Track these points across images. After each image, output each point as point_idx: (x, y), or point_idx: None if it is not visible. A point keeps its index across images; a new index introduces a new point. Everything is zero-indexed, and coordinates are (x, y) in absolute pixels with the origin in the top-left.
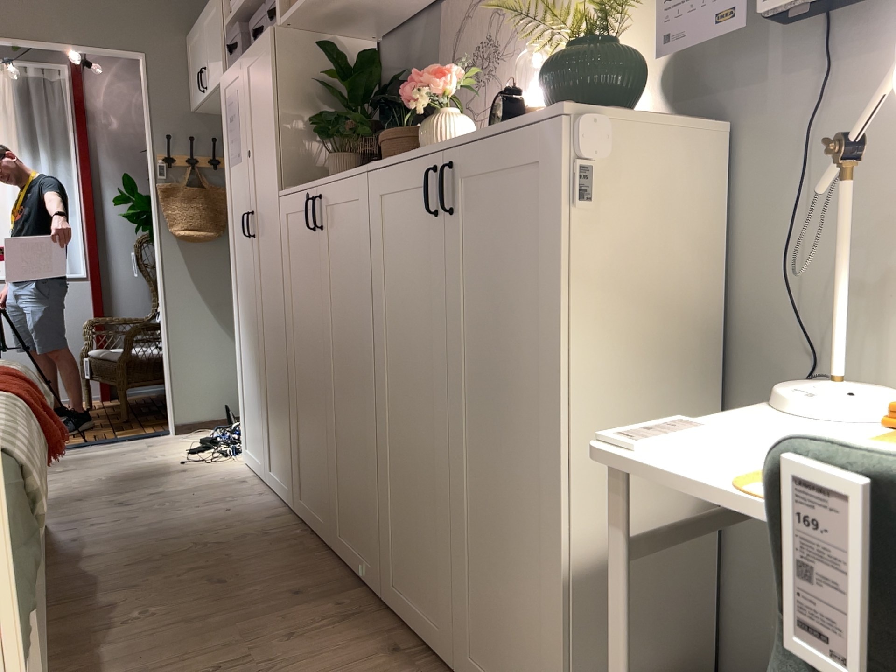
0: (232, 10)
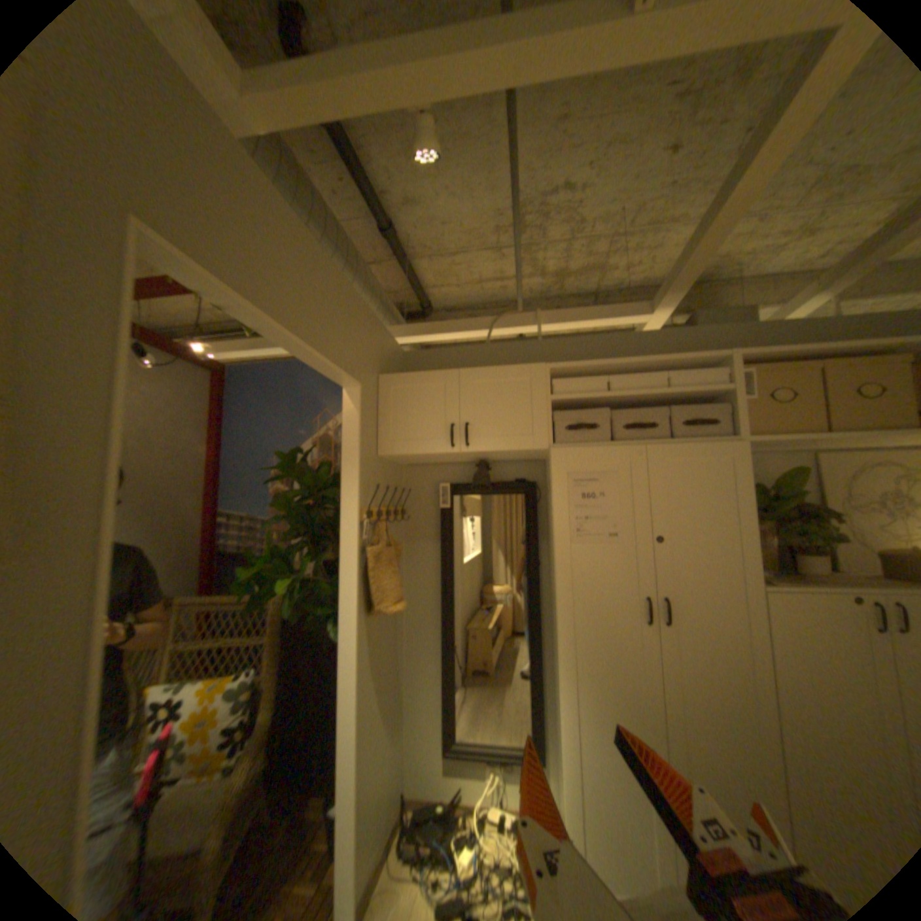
0: (553, 390)
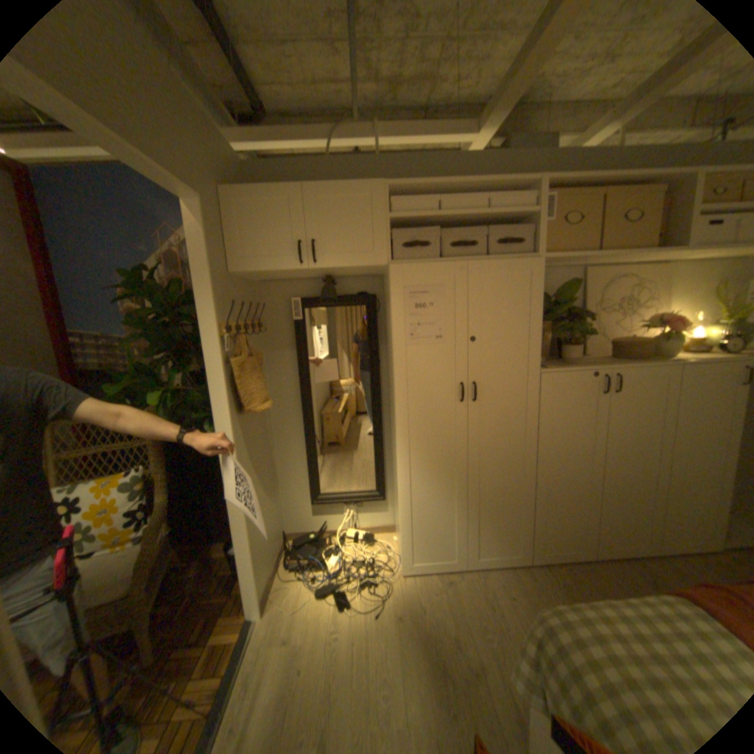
0: (392, 208)
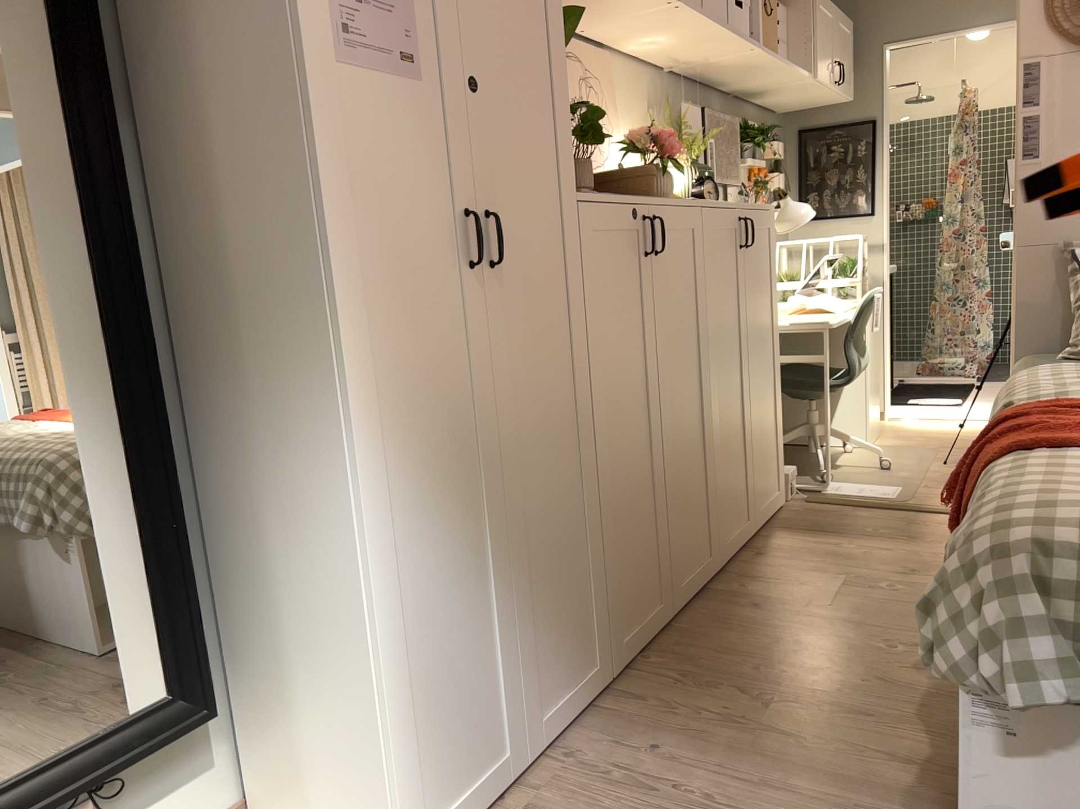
0: None
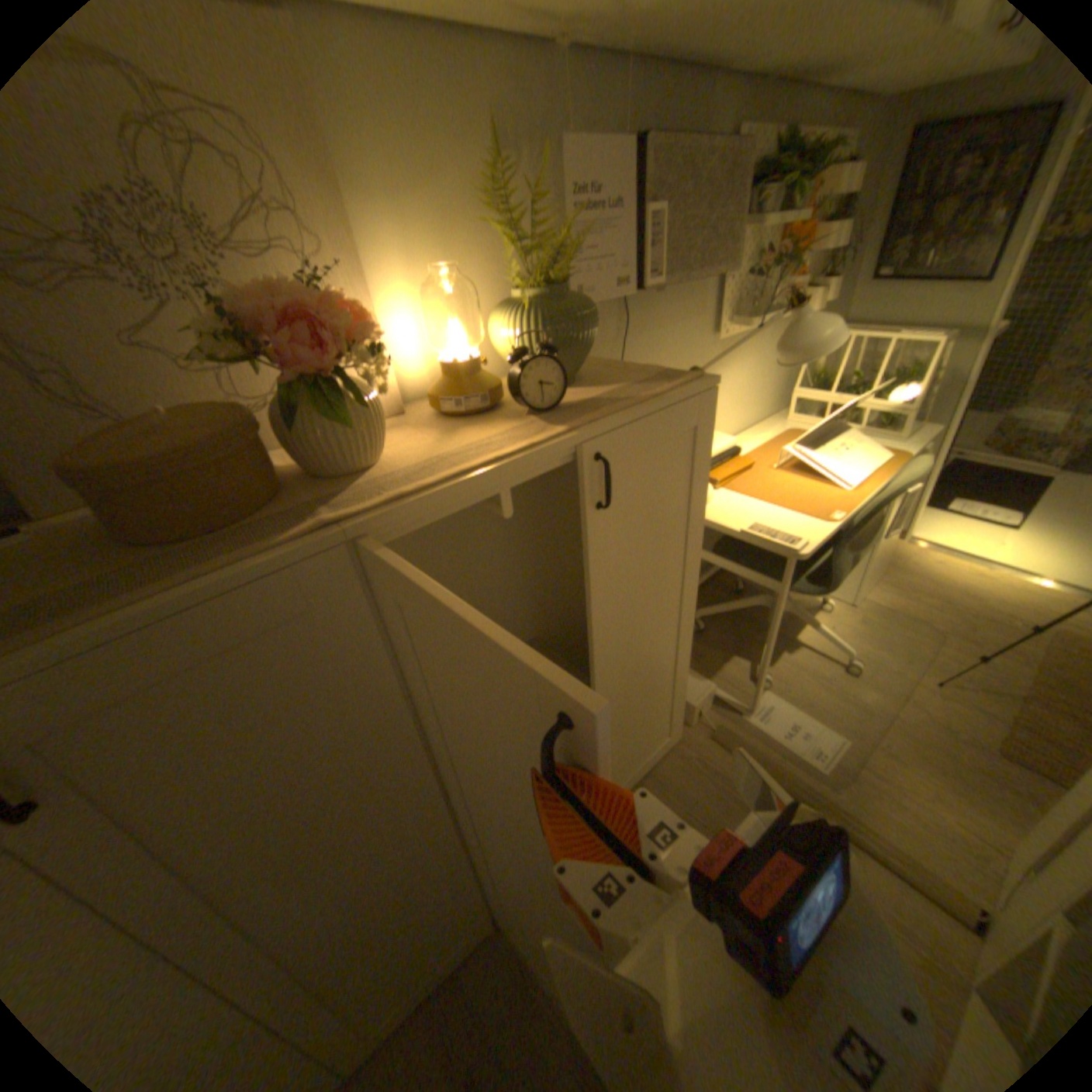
0: None
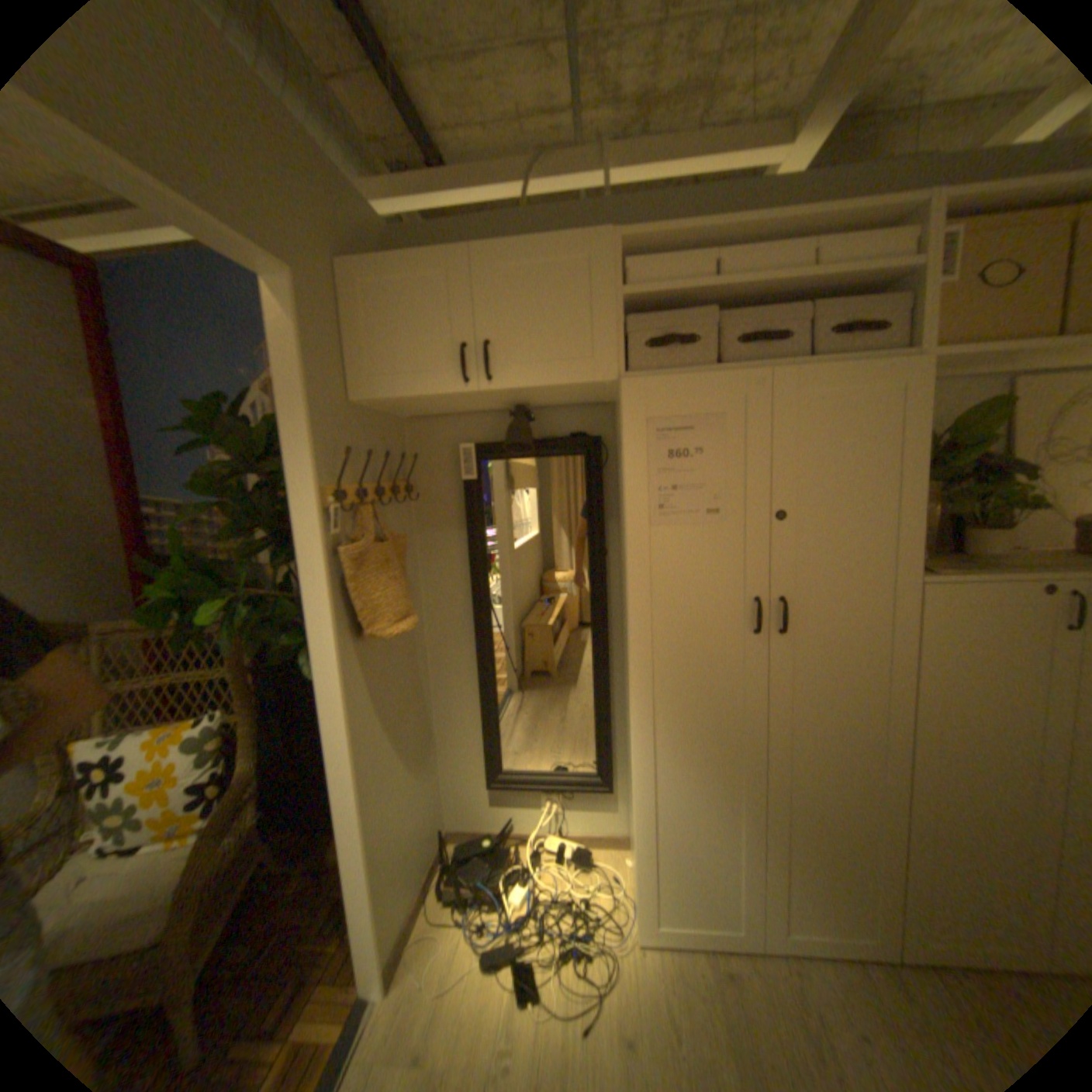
0: (629, 278)
